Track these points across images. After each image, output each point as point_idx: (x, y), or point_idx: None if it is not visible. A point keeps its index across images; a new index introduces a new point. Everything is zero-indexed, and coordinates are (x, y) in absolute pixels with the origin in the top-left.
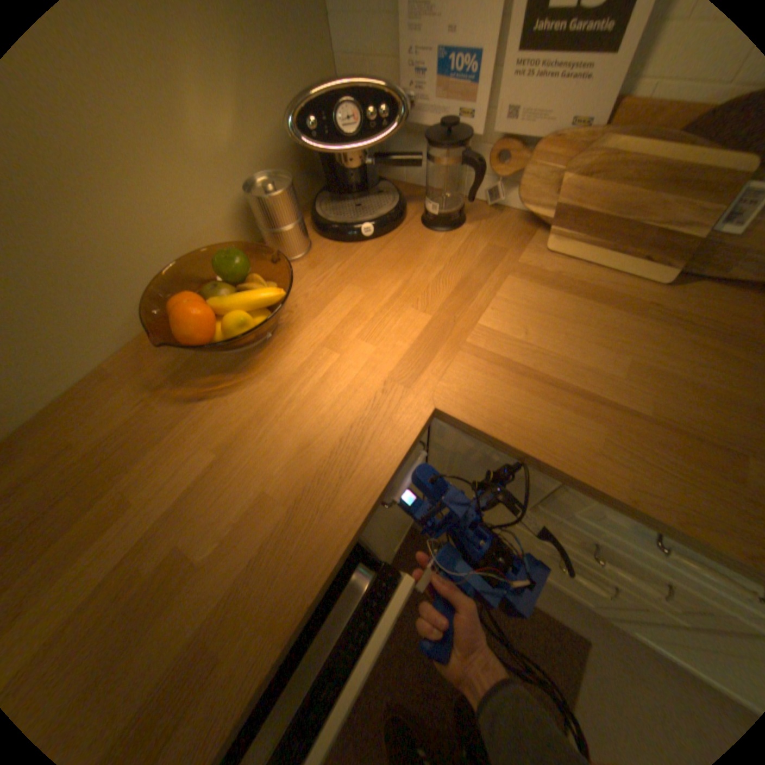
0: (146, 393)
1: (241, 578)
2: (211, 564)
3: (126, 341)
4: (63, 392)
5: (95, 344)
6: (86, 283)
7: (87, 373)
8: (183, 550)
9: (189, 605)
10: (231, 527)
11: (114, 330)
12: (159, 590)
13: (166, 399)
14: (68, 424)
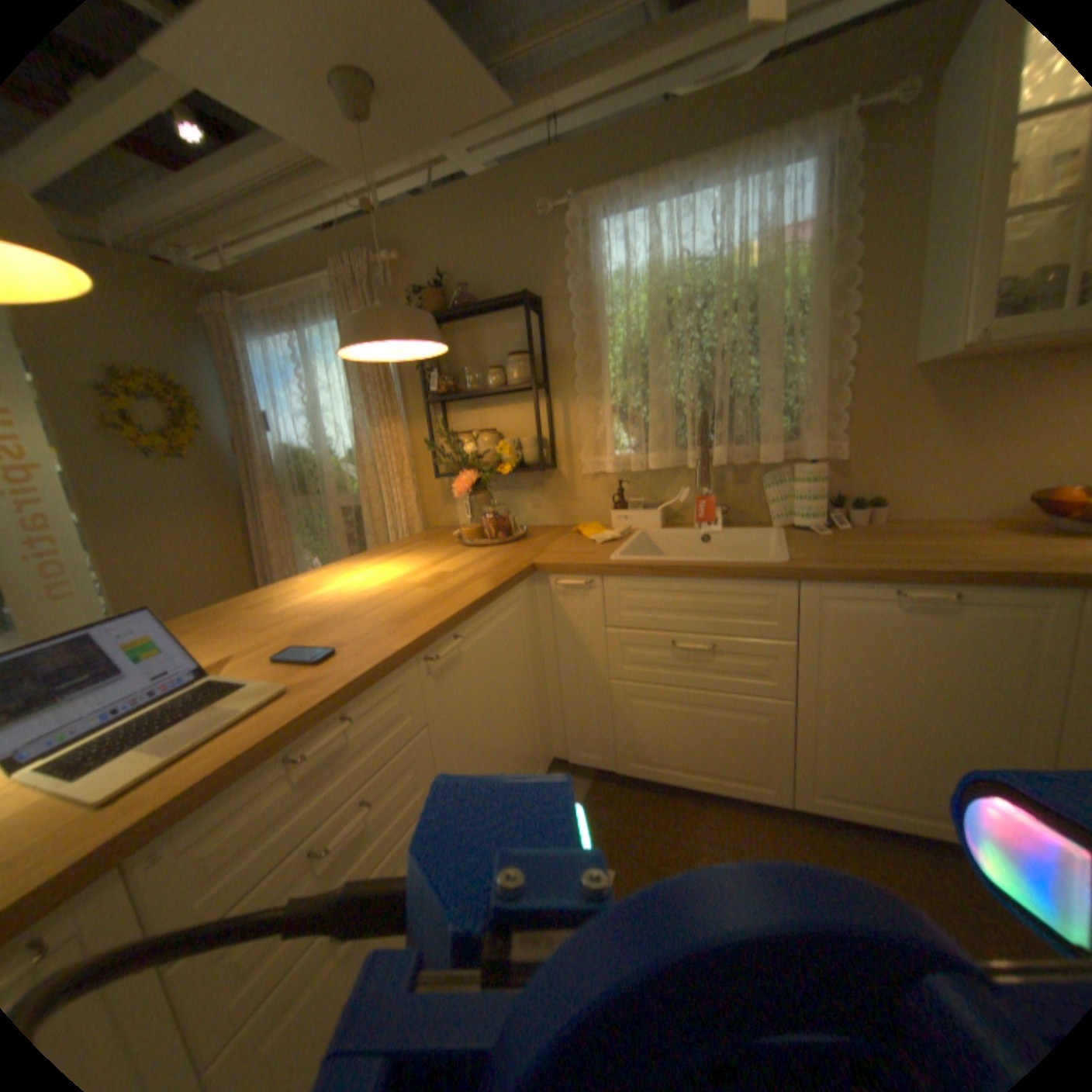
0: (995, 529)
1: (1003, 561)
2: (990, 556)
3: (998, 517)
4: (946, 519)
5: (984, 508)
6: (1014, 478)
7: (964, 518)
8: (977, 552)
9: (968, 557)
10: (1011, 555)
11: (1000, 508)
12: (956, 552)
13: (1006, 532)
14: (941, 525)
